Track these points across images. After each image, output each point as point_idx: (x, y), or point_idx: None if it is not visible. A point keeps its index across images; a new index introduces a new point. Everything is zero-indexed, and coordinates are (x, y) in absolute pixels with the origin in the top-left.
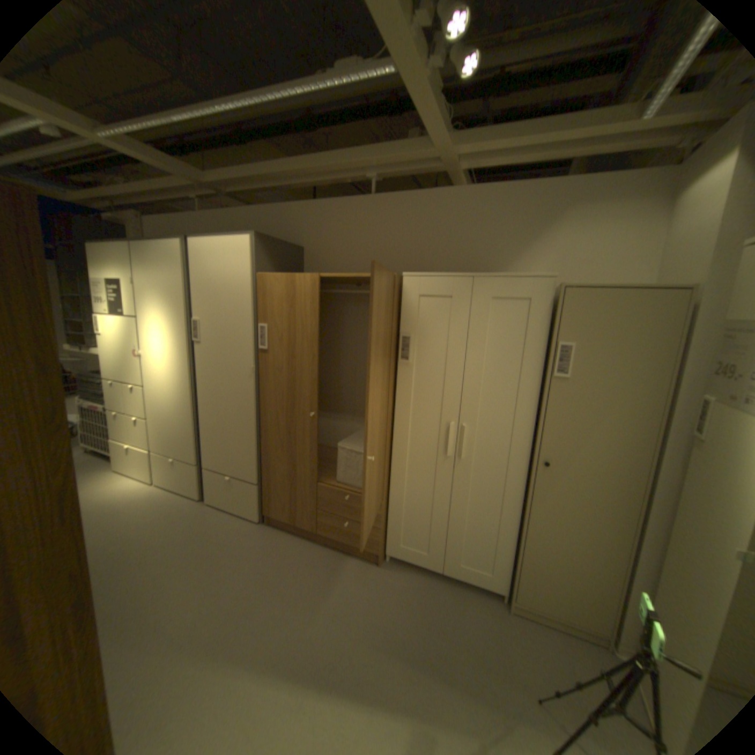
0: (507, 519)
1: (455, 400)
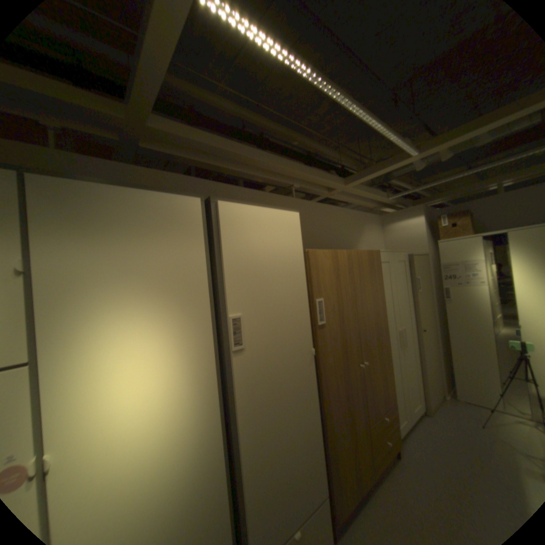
0: (417, 369)
1: (398, 317)
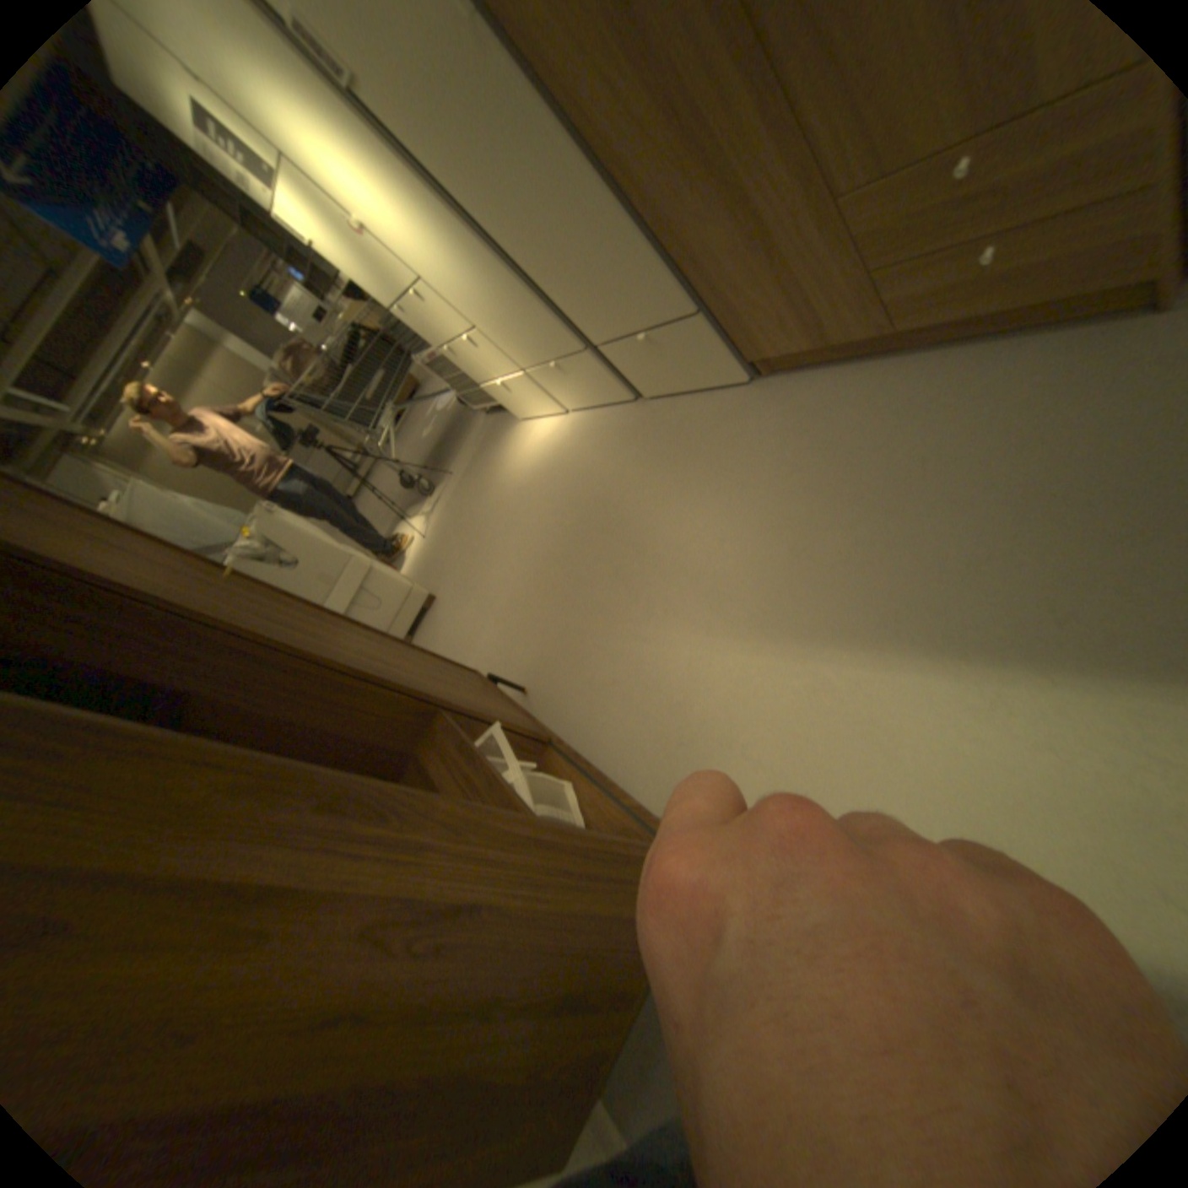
0: None
1: None
